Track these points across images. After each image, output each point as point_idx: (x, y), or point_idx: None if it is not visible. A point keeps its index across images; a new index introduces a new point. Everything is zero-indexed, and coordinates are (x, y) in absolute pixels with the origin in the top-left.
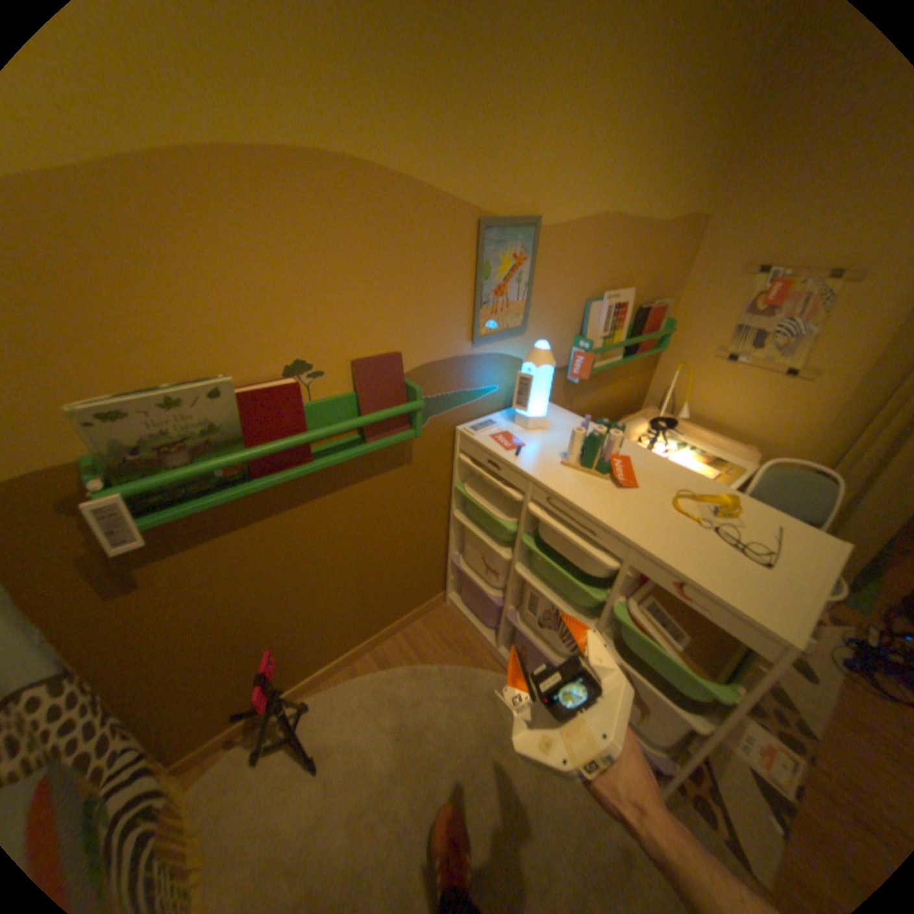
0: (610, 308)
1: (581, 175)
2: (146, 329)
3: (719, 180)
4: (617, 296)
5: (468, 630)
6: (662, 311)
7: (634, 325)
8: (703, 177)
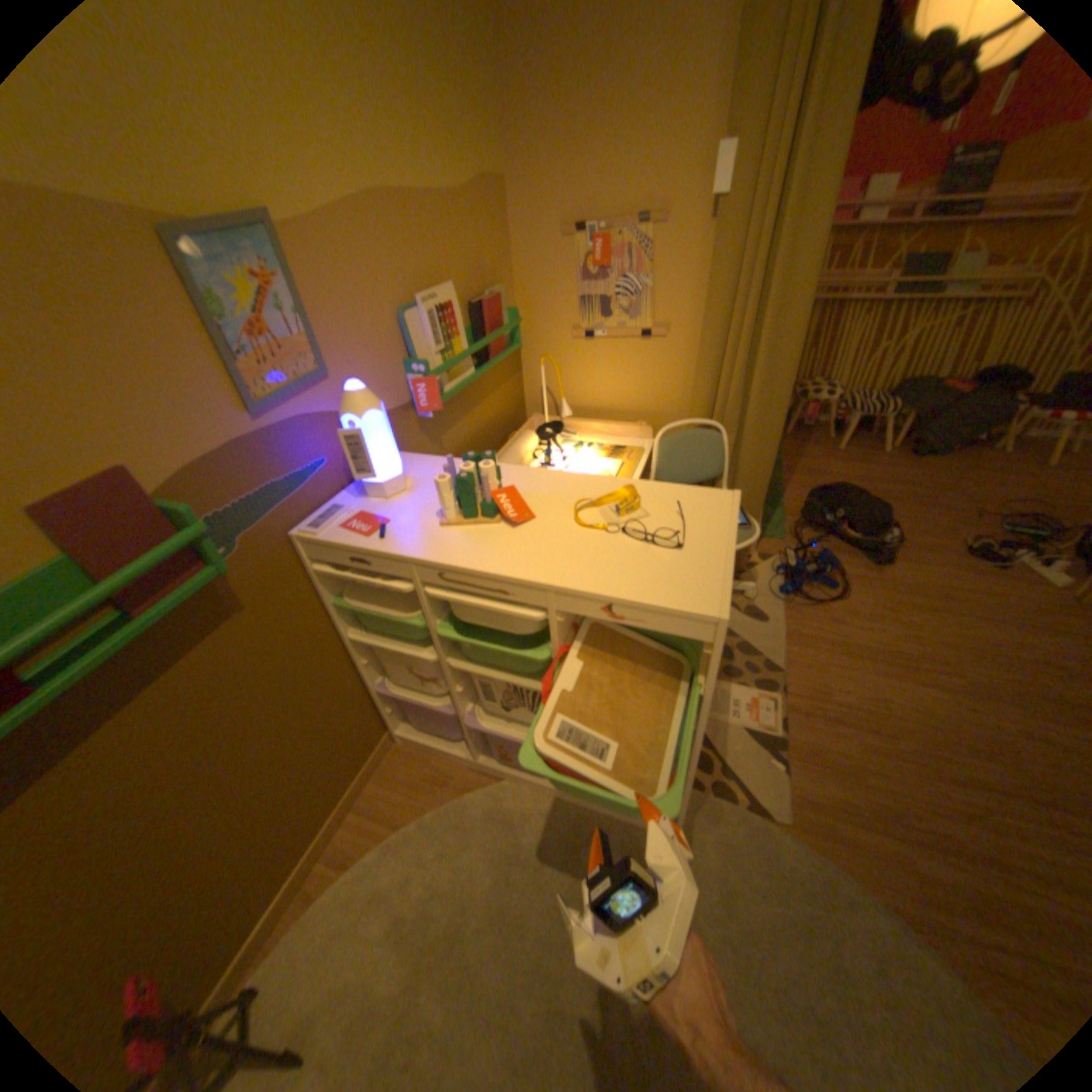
0: (432, 314)
1: (303, 141)
2: None
3: (494, 130)
4: (434, 297)
5: (436, 759)
6: (497, 303)
7: (473, 328)
8: (474, 128)
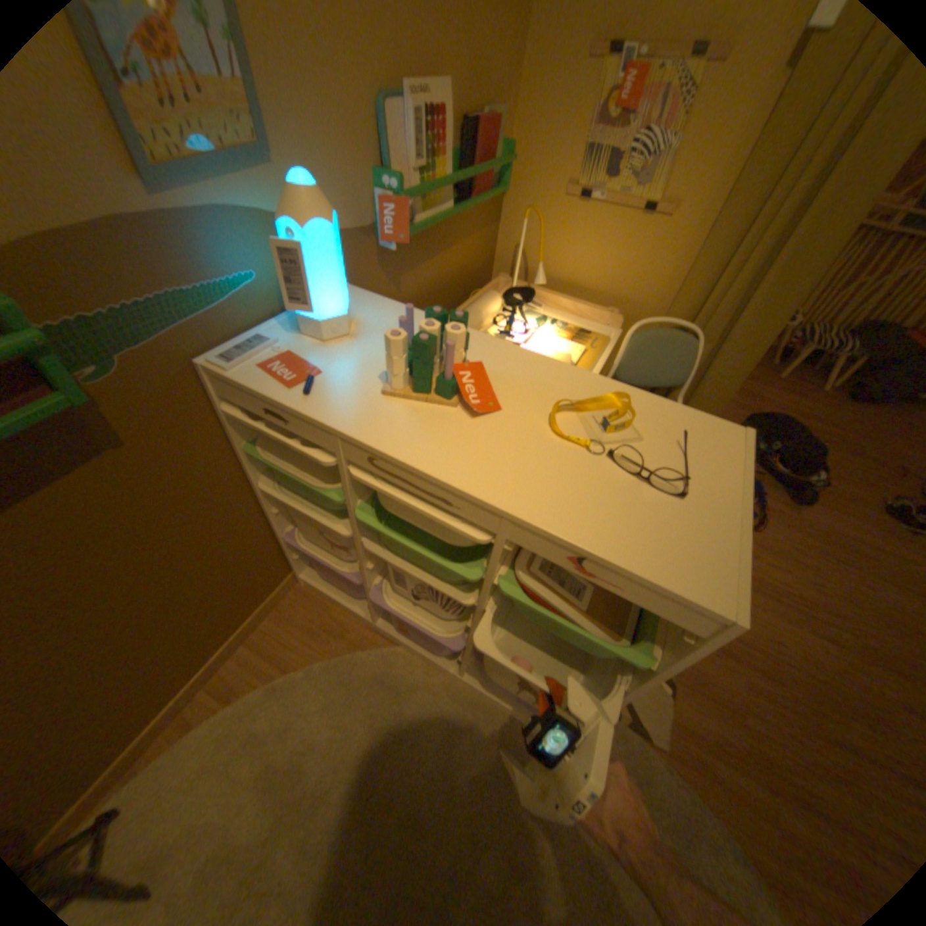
0: (419, 113)
1: None
2: None
3: None
4: (426, 89)
5: (335, 609)
6: (495, 125)
7: (462, 150)
8: None
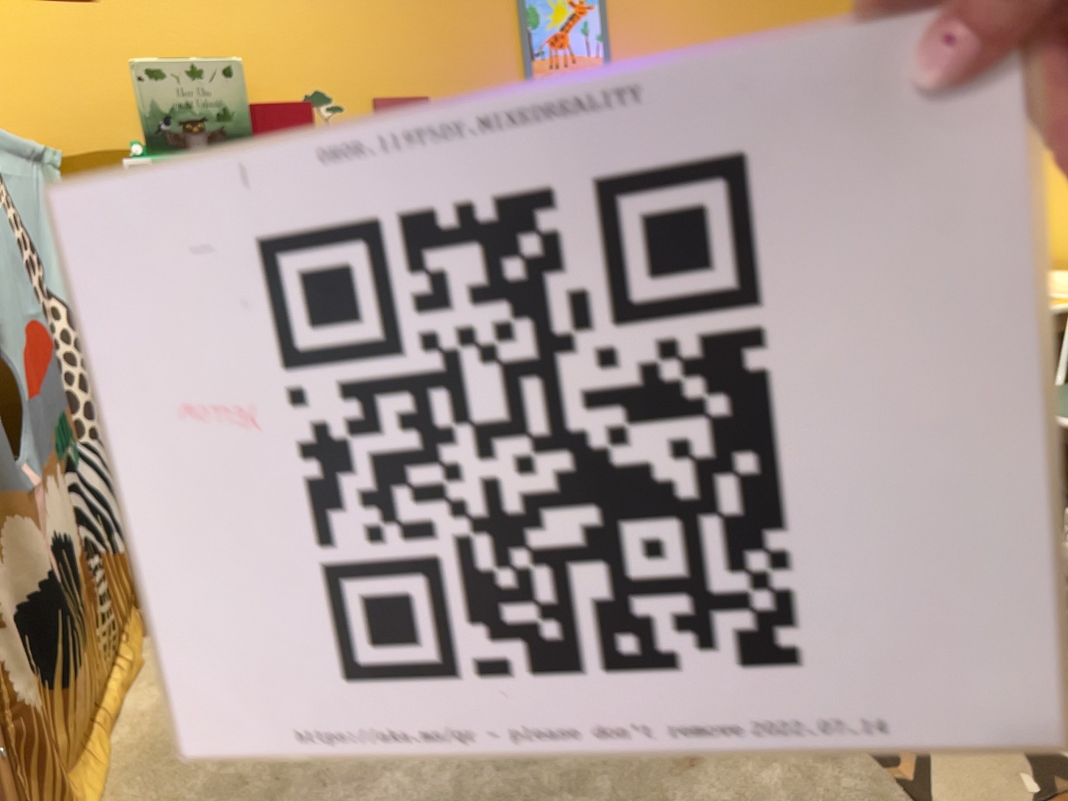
0: None
1: None
2: (196, 46)
3: None
4: None
5: None
6: None
7: None
8: None
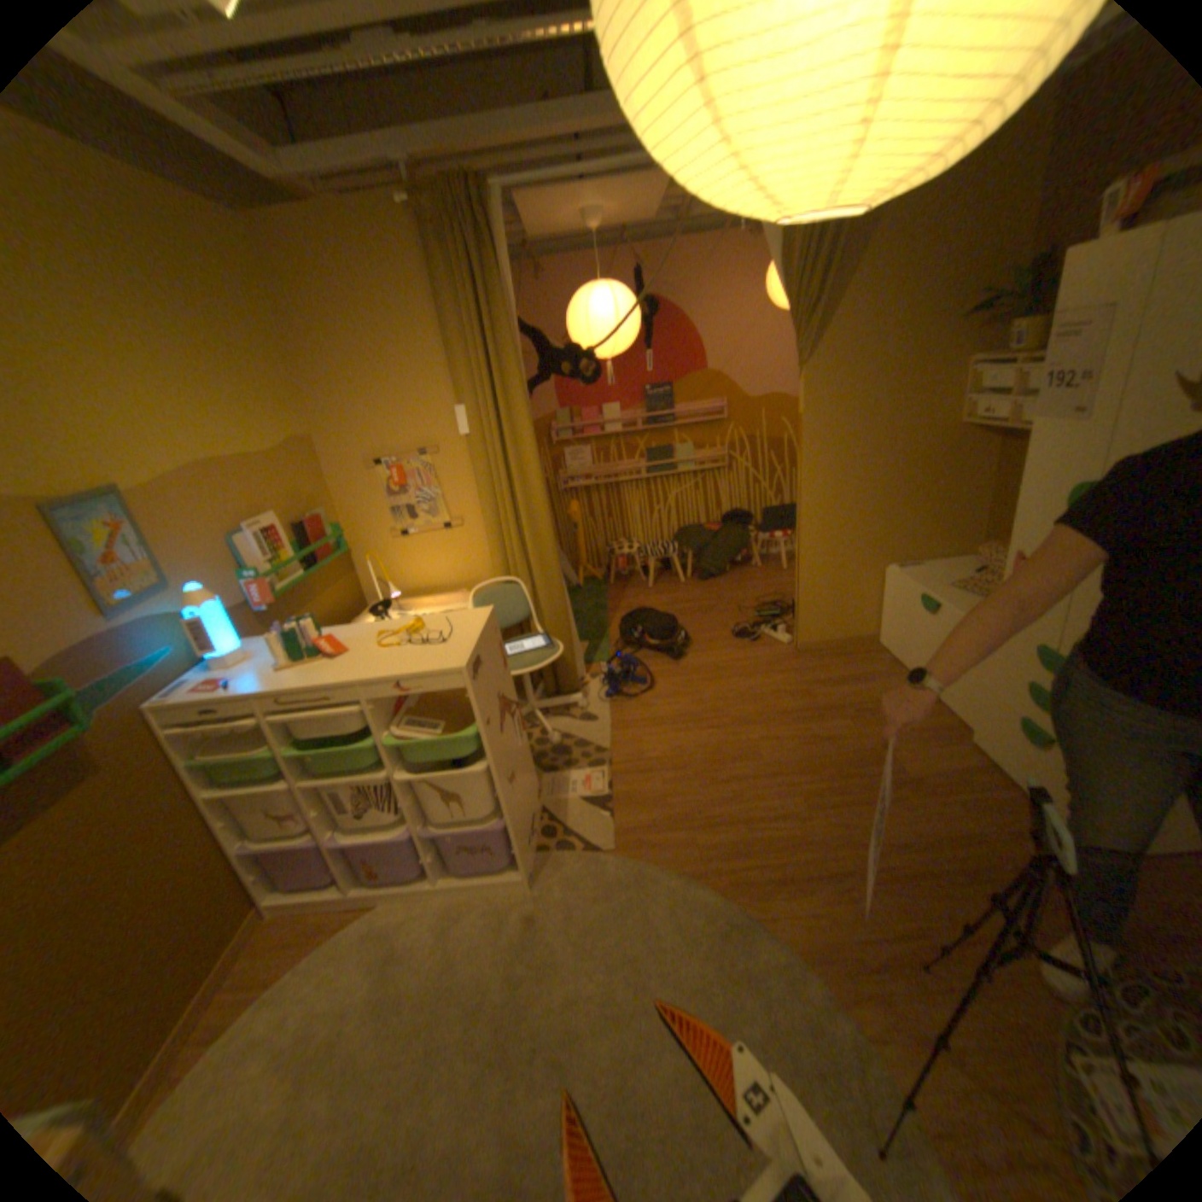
0: (256, 535)
1: (140, 442)
2: None
3: (296, 410)
4: (257, 524)
5: (307, 917)
6: (317, 522)
7: (298, 542)
8: (278, 411)
